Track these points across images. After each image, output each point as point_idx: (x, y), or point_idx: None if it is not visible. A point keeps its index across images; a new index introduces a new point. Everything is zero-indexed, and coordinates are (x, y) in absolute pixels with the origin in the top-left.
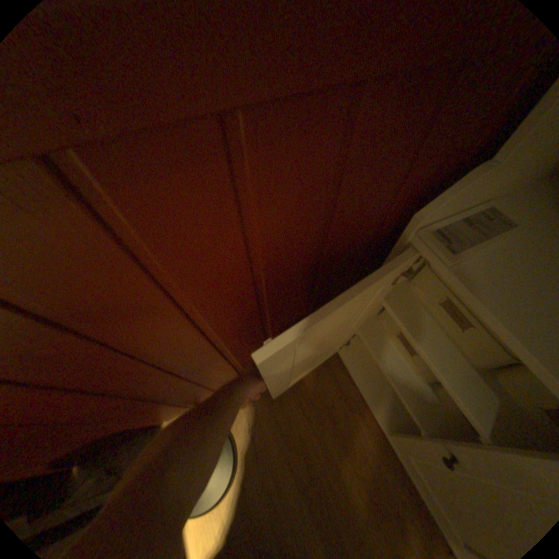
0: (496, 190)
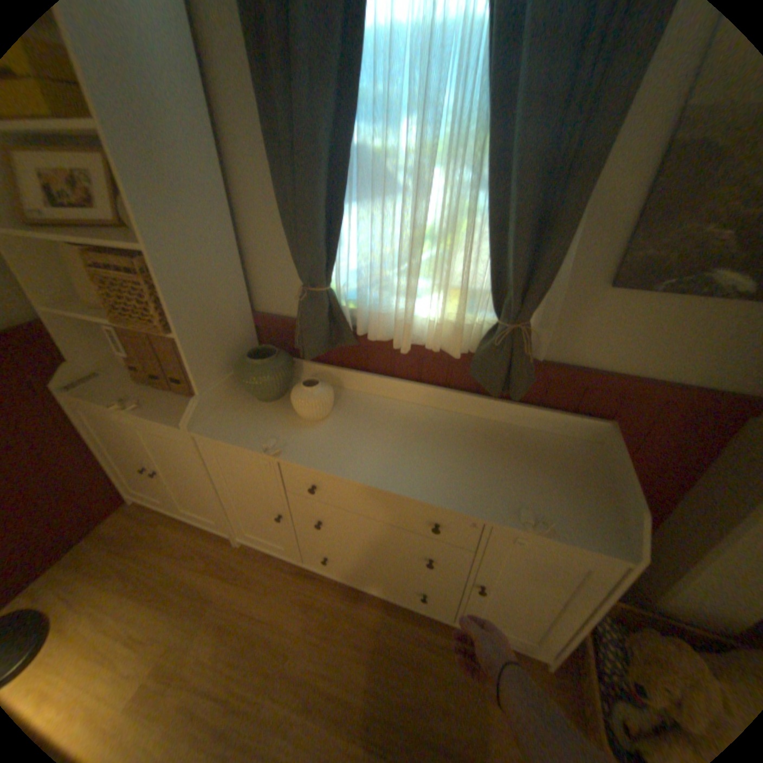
0: (77, 369)
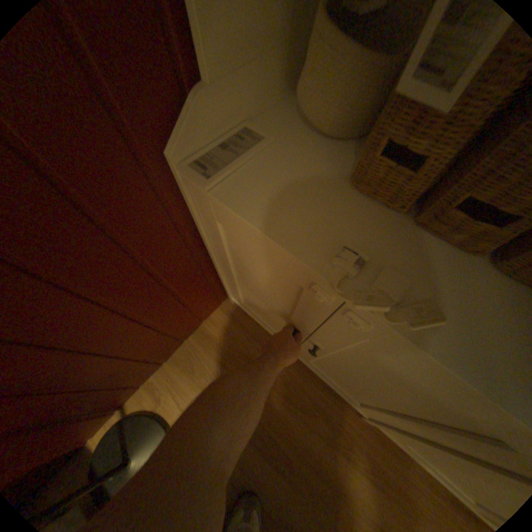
0: (224, 110)
